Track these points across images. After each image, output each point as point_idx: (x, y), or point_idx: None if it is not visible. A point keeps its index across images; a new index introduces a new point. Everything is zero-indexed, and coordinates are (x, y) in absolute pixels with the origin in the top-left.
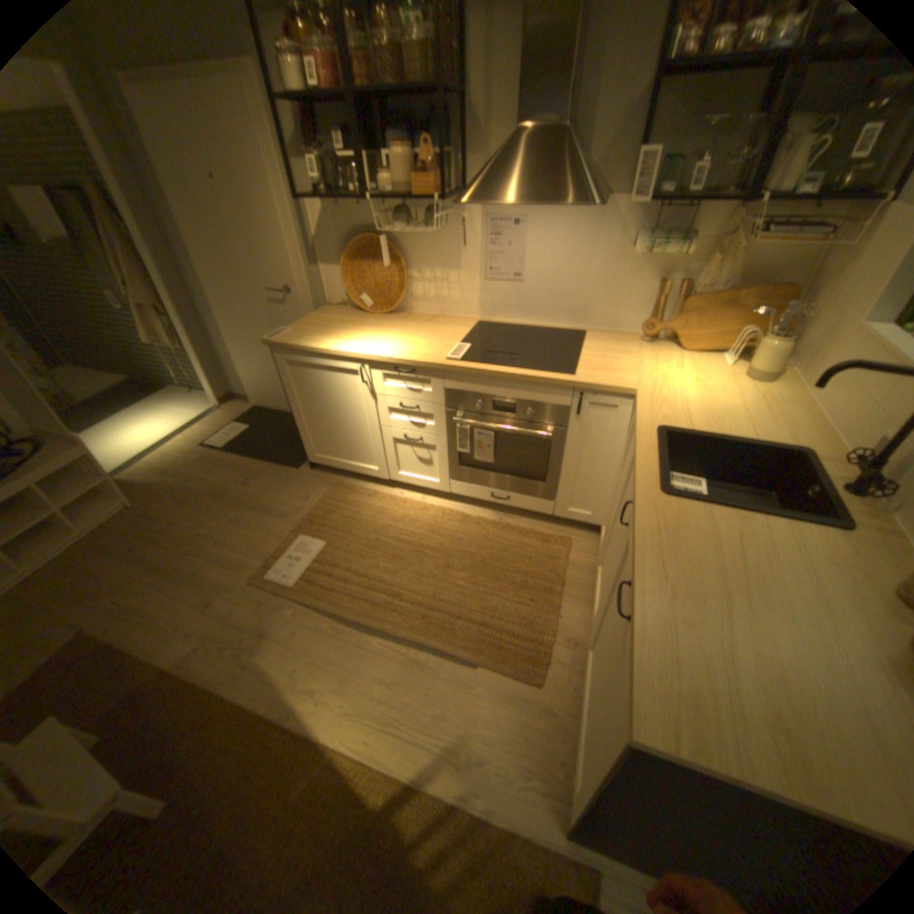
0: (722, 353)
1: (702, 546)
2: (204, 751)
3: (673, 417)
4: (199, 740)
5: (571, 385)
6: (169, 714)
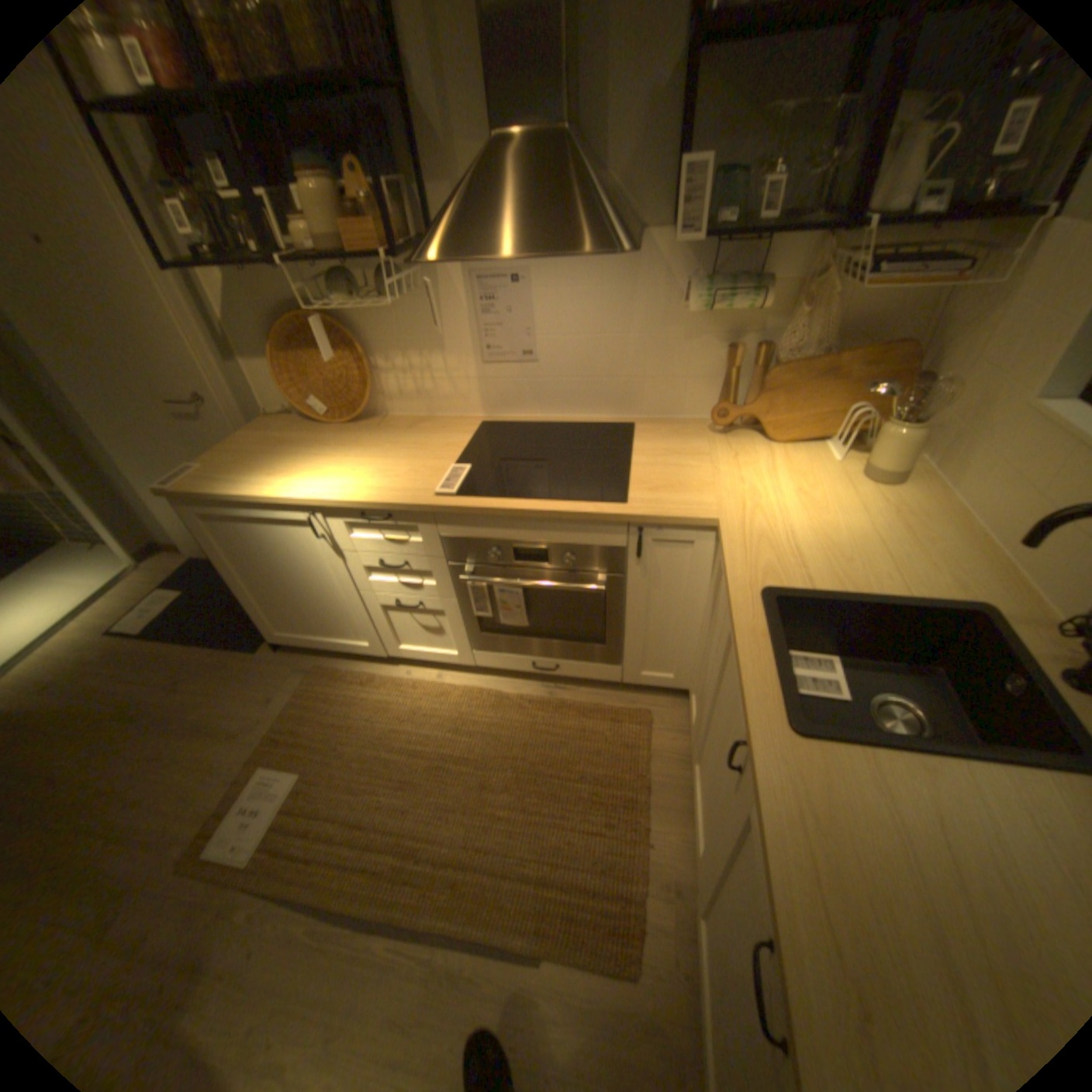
0: (824, 442)
1: (882, 855)
2: None
3: (781, 566)
4: None
5: (622, 519)
6: None
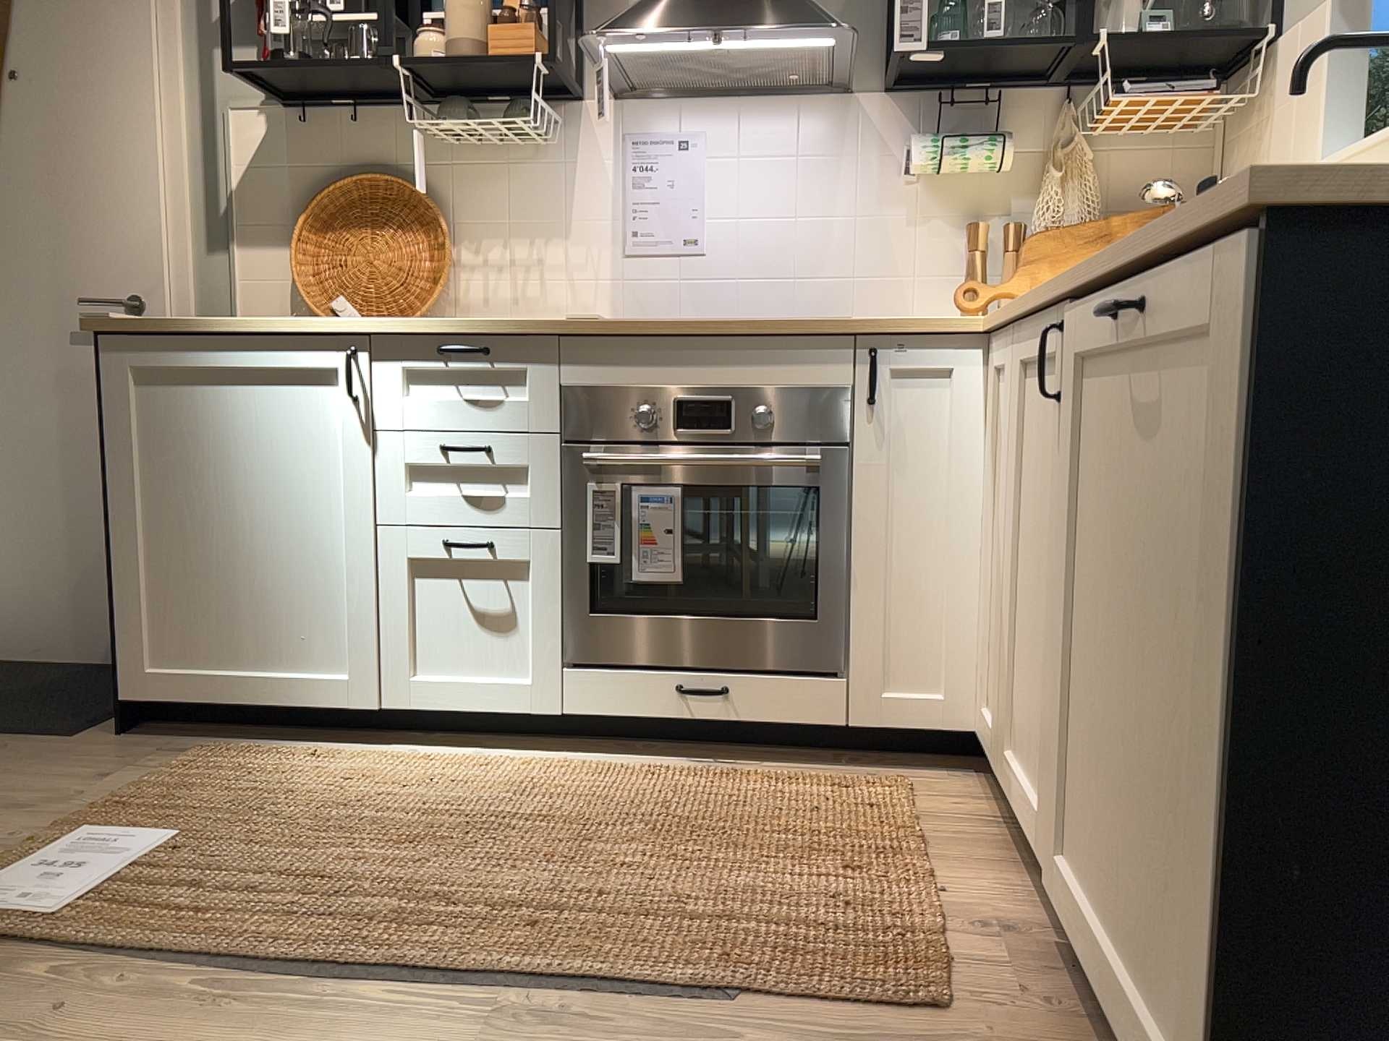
0: None
1: None
2: None
3: None
4: None
5: (851, 327)
6: None
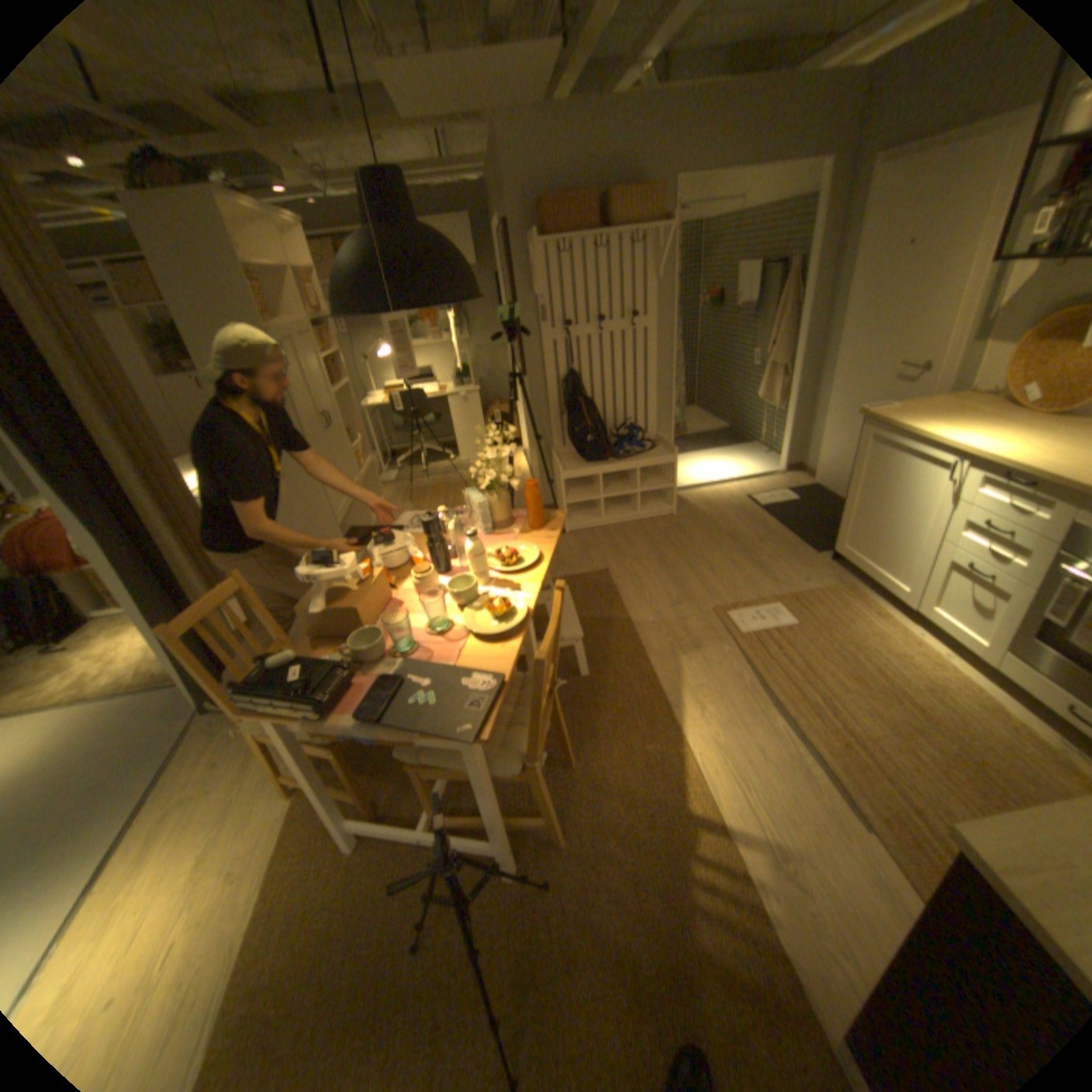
0: None
1: None
2: (622, 678)
3: None
4: (623, 671)
5: None
6: (618, 644)
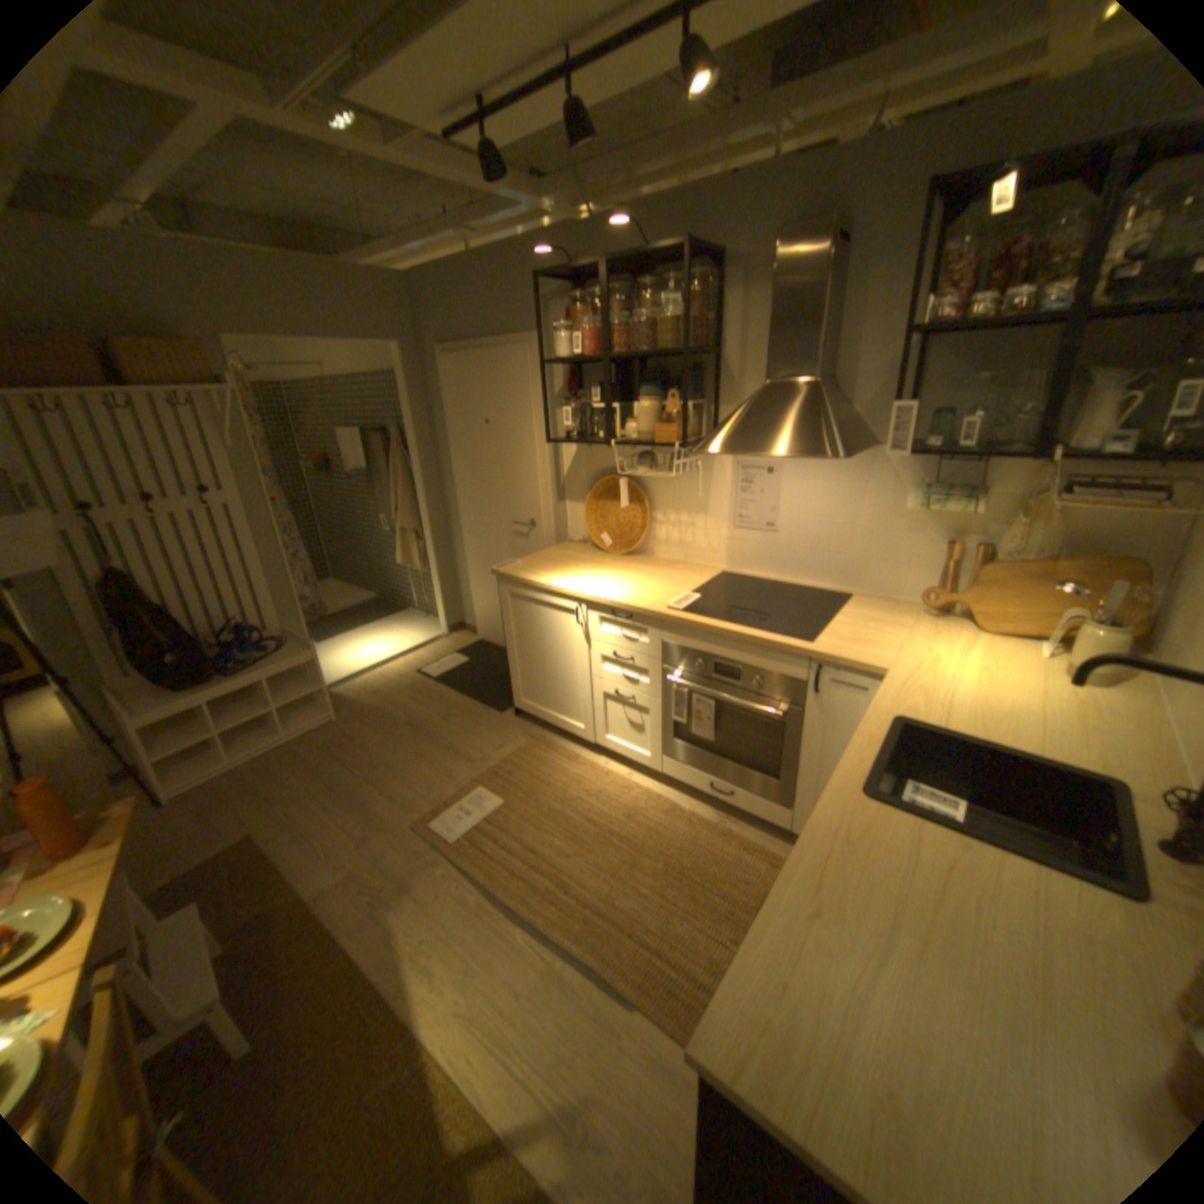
0: (1039, 641)
1: (888, 869)
2: (304, 1005)
3: (926, 710)
4: (303, 990)
5: (805, 654)
6: (288, 949)
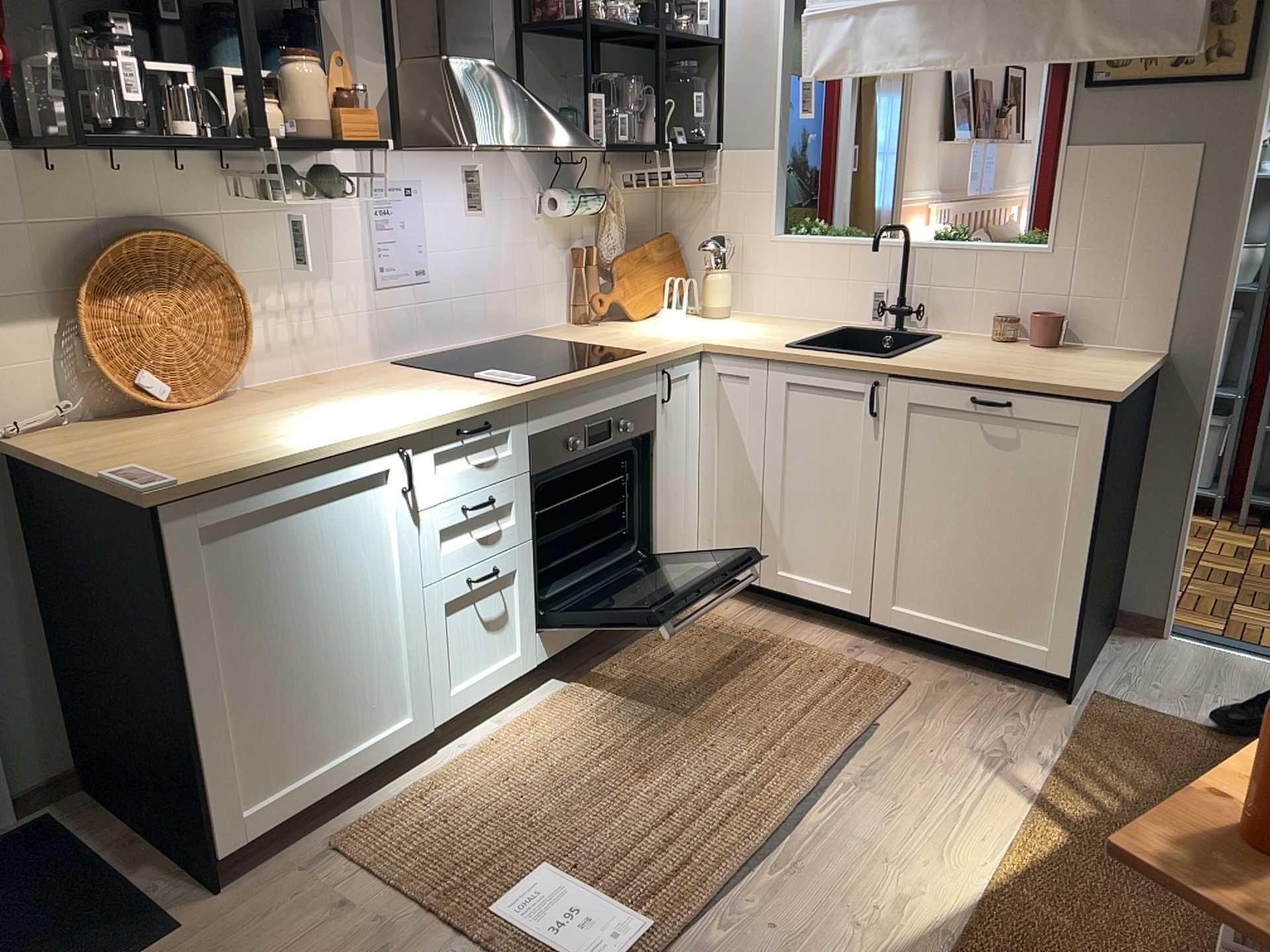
0: (662, 312)
1: (955, 360)
2: None
3: (771, 341)
4: None
5: (659, 359)
6: None
